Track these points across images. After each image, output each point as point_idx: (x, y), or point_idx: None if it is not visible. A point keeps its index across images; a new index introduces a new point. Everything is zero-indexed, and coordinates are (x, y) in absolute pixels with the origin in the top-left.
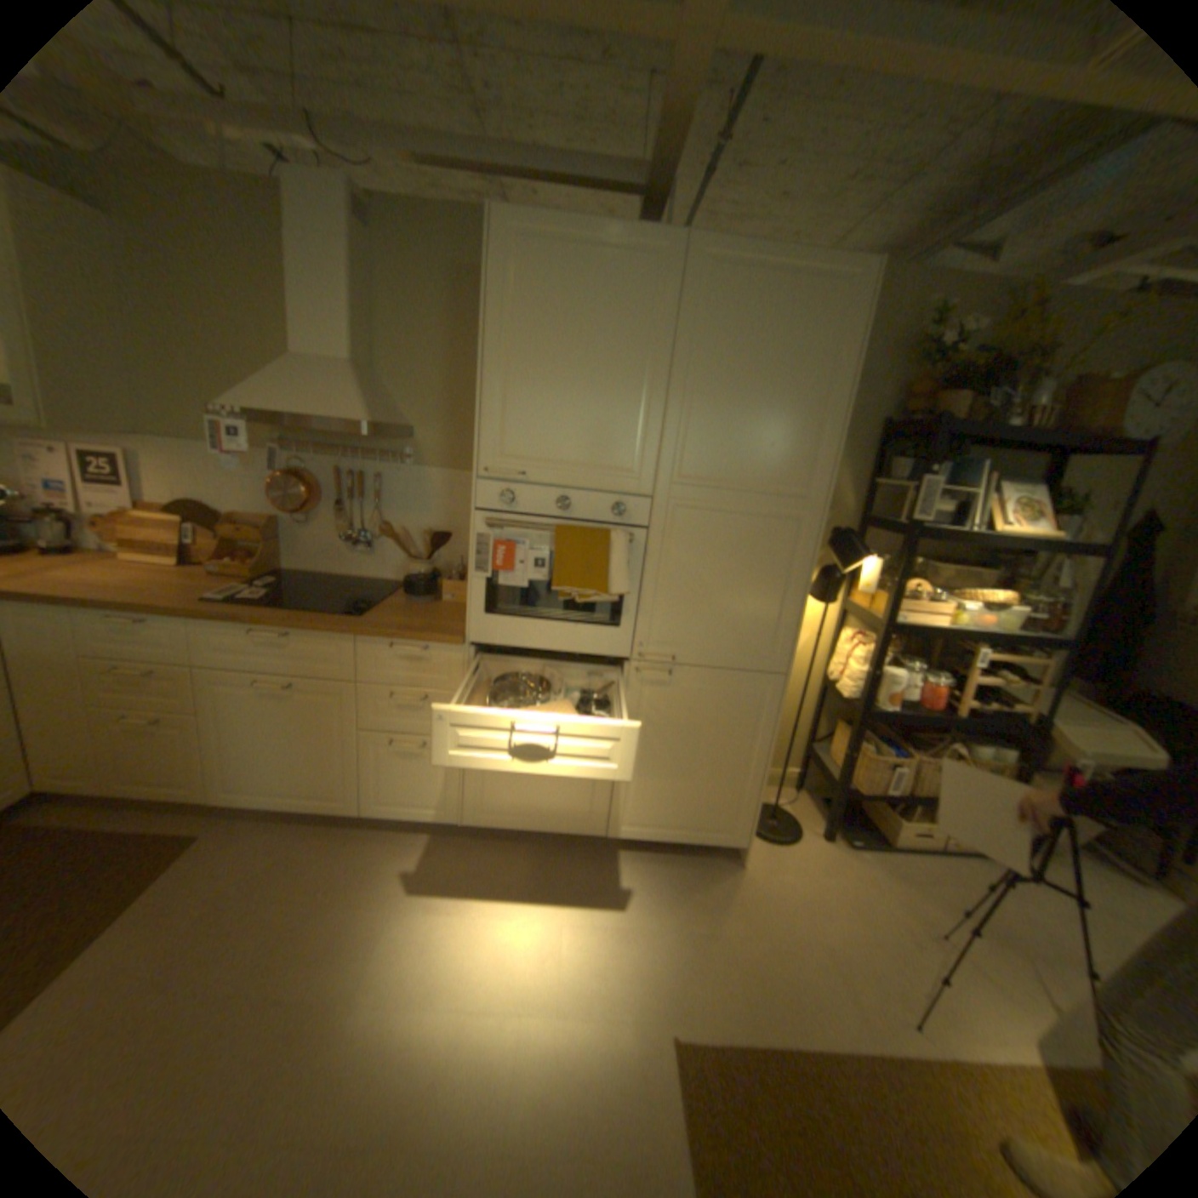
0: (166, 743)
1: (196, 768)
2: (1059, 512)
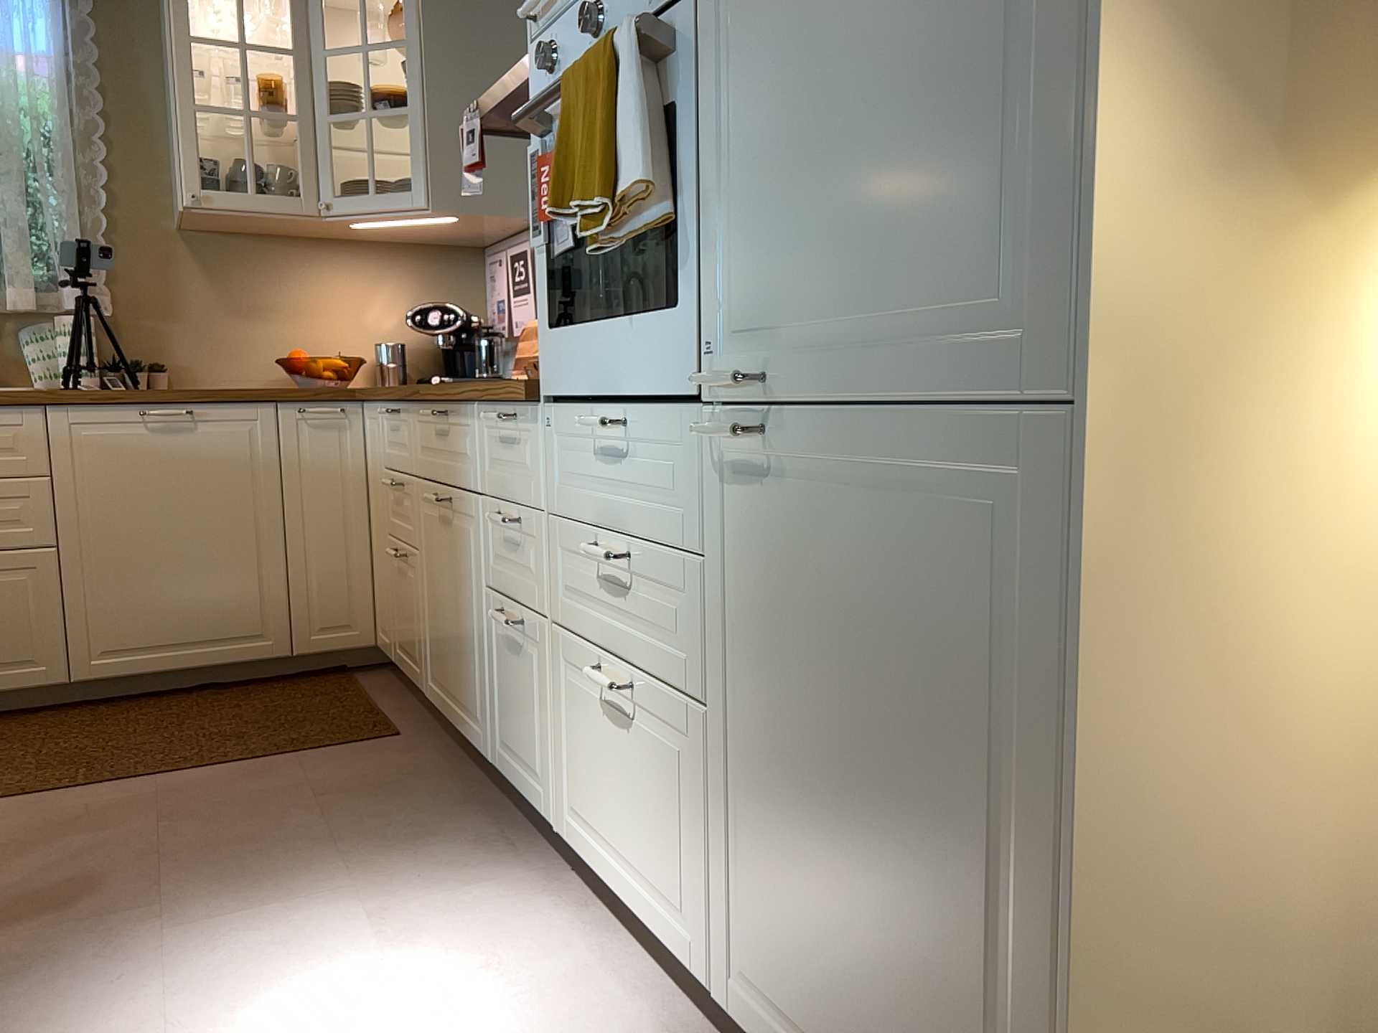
0: (409, 589)
1: (420, 631)
2: None
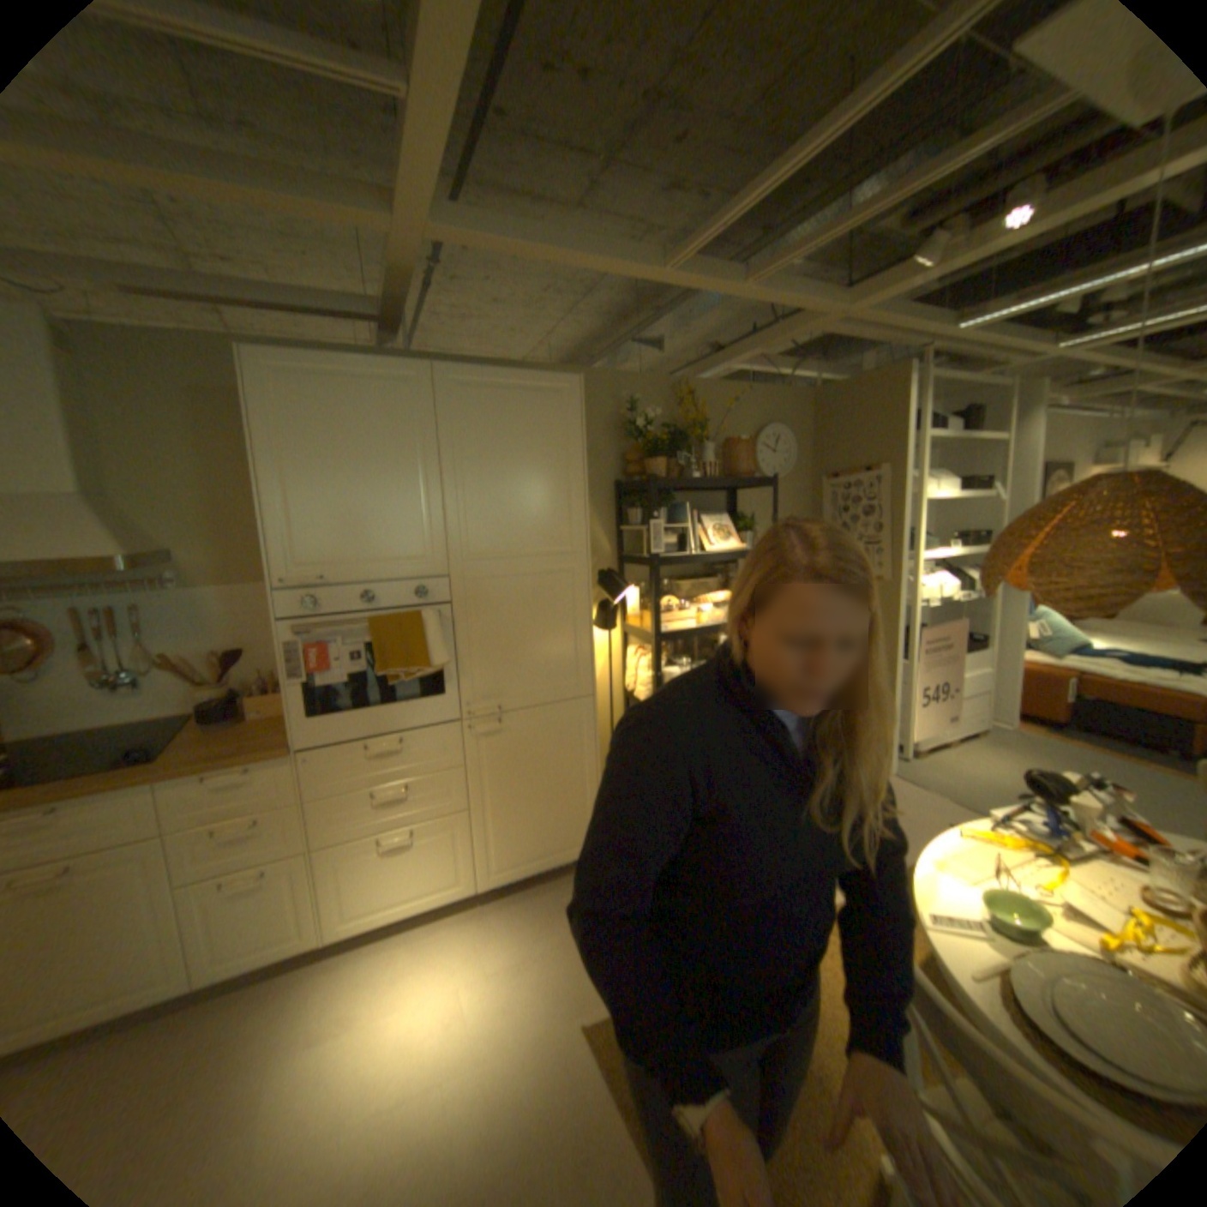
0: None
1: None
2: (738, 531)
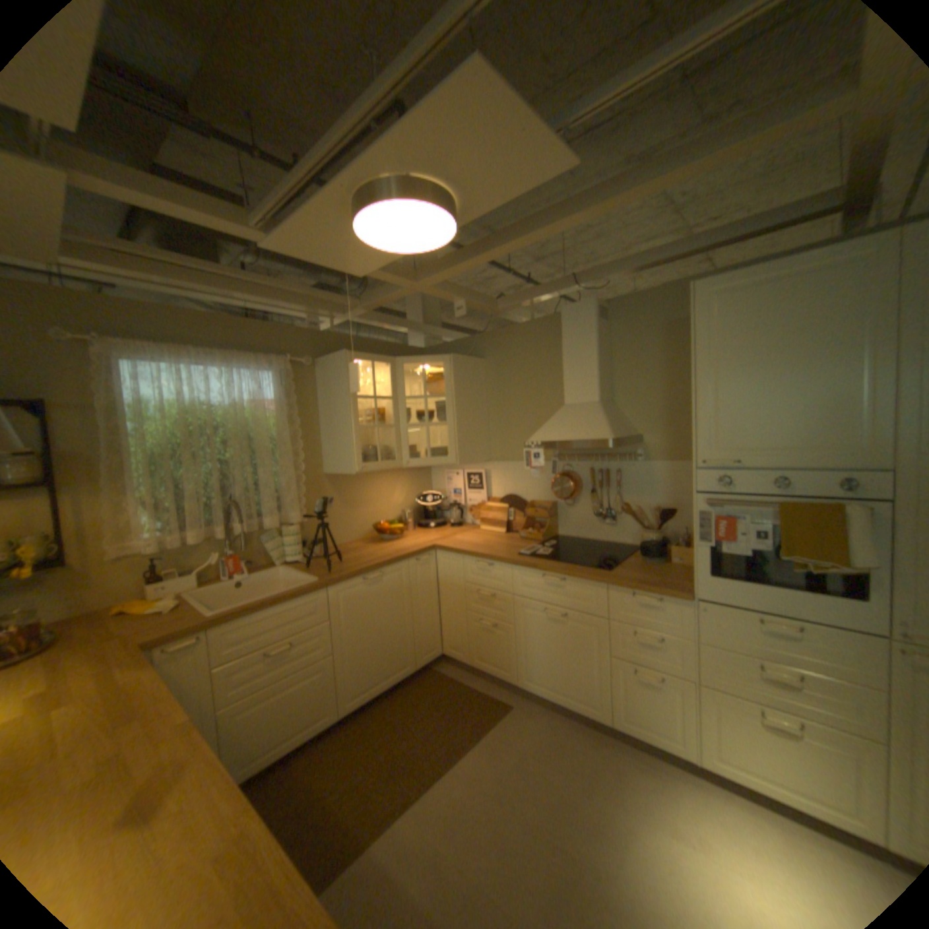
0: (500, 640)
1: (514, 660)
2: None
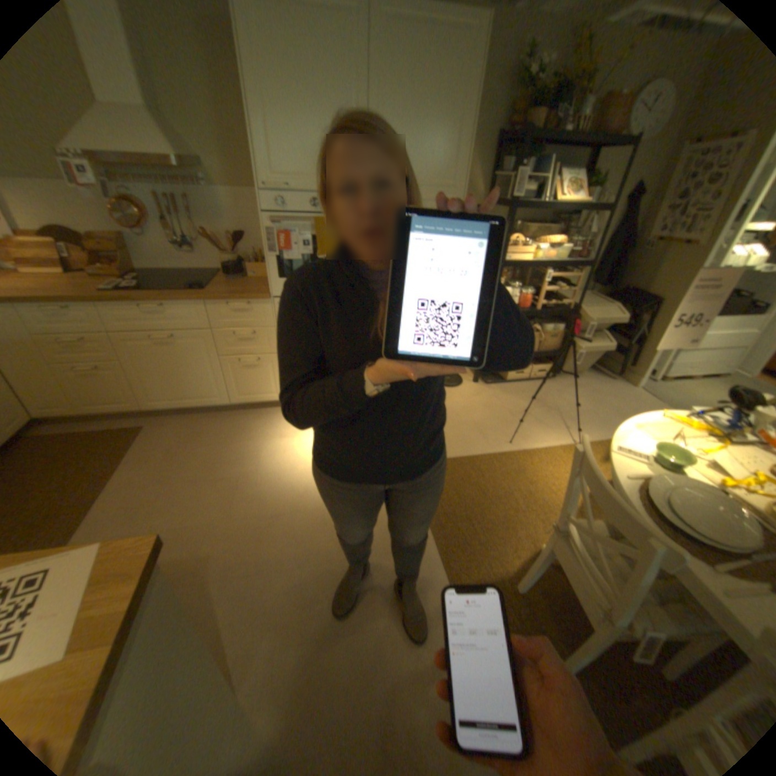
0: (103, 379)
1: (126, 390)
2: (589, 185)
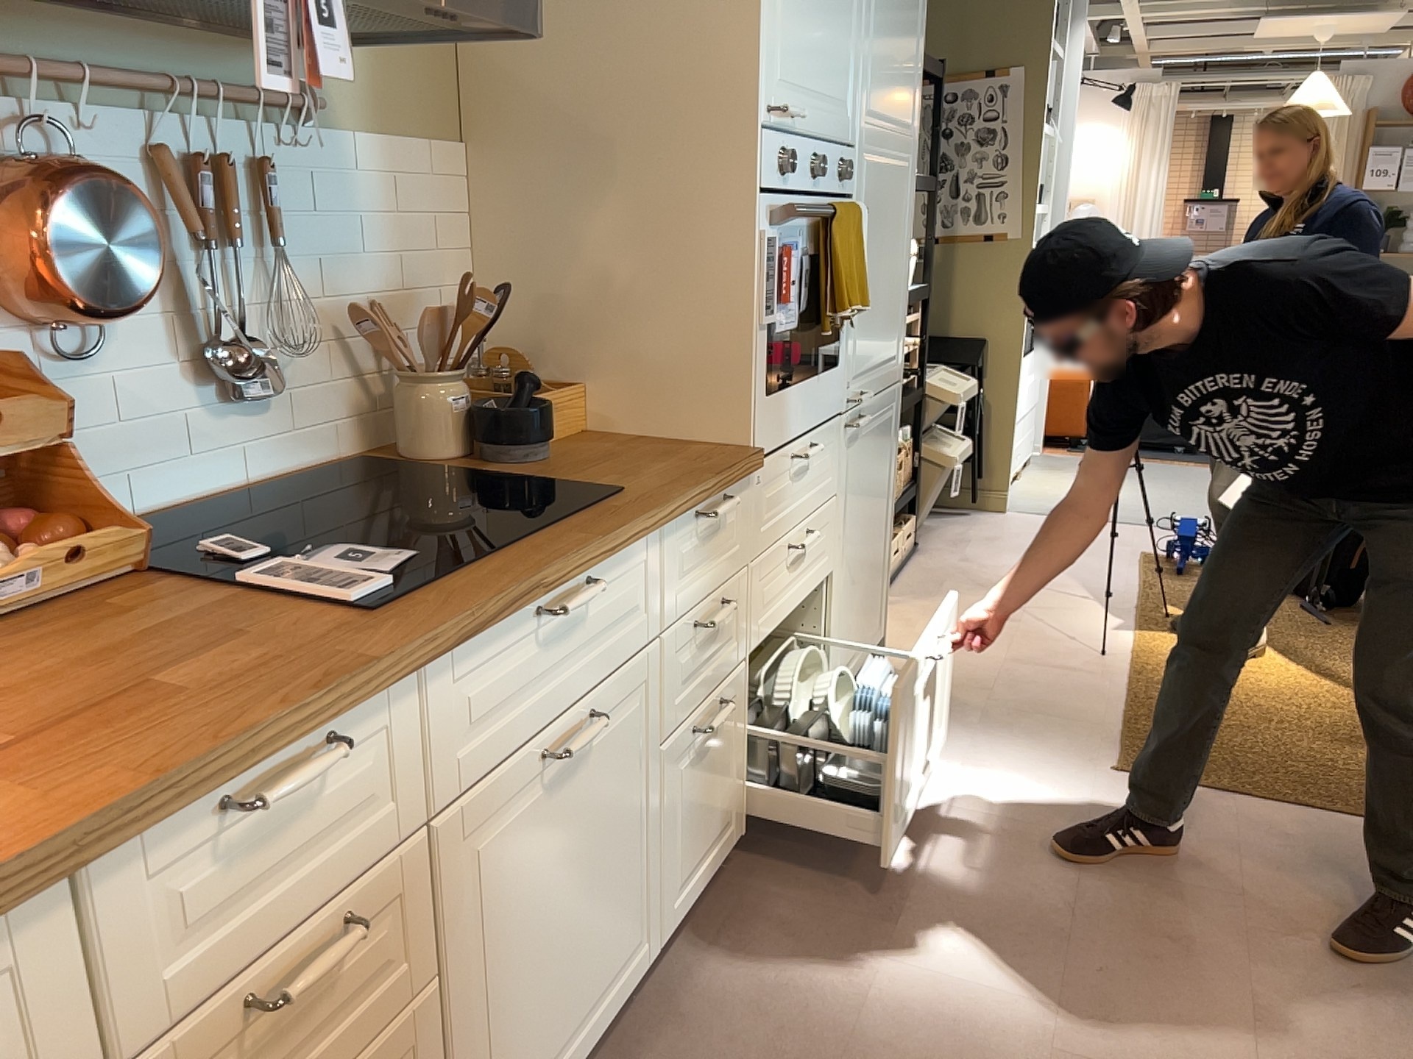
0: None
1: None
2: None
